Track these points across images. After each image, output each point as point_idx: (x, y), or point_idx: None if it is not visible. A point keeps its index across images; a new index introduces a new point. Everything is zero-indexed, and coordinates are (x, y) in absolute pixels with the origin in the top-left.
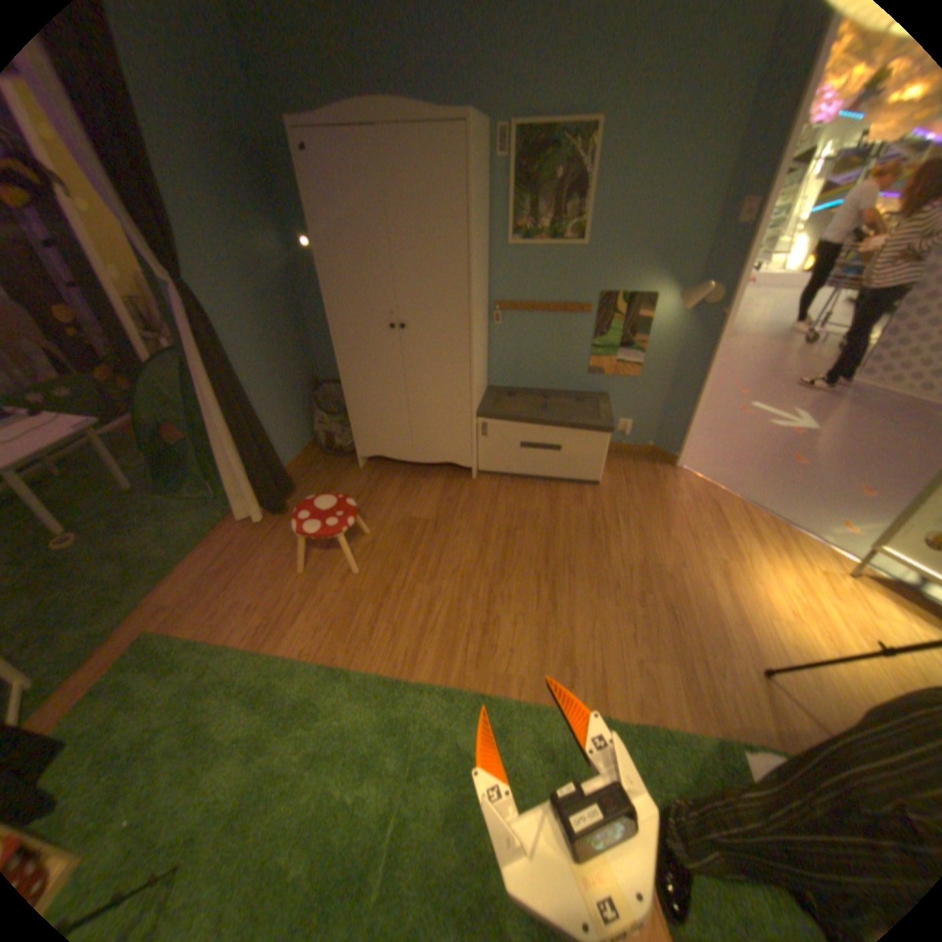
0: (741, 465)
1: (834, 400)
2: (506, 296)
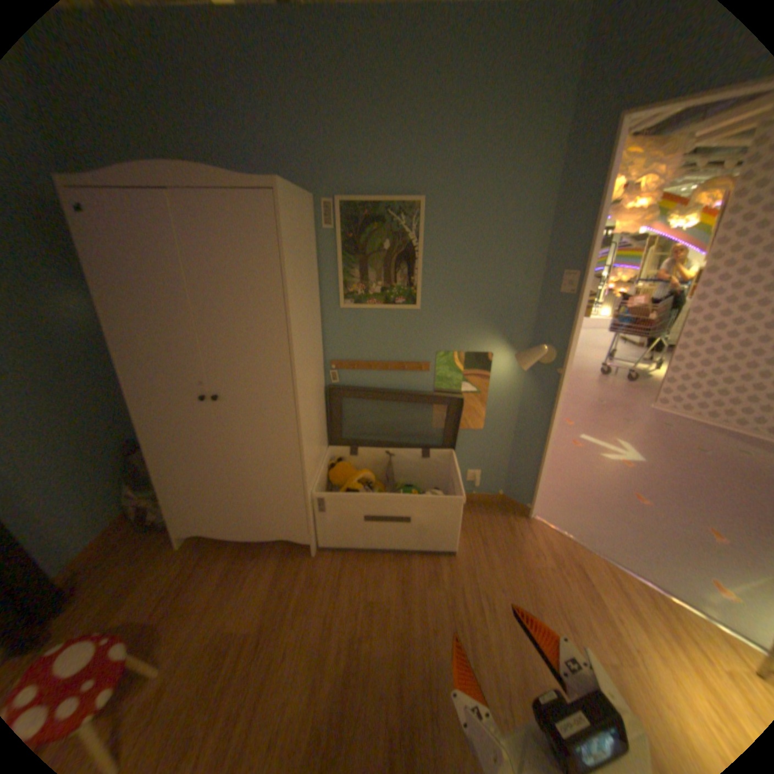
0: (592, 510)
1: (646, 429)
2: (343, 356)
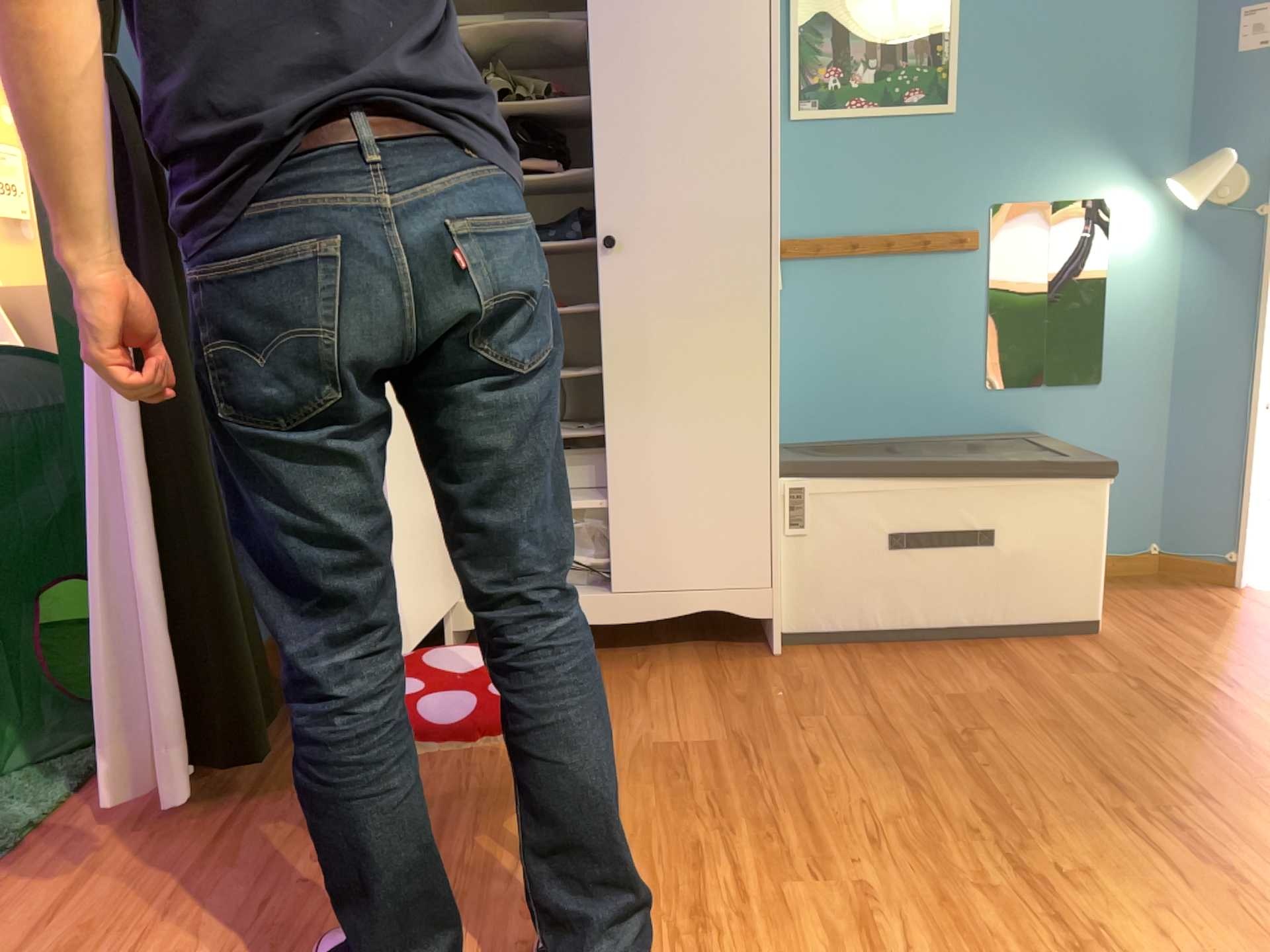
0: None
1: None
2: (790, 228)
